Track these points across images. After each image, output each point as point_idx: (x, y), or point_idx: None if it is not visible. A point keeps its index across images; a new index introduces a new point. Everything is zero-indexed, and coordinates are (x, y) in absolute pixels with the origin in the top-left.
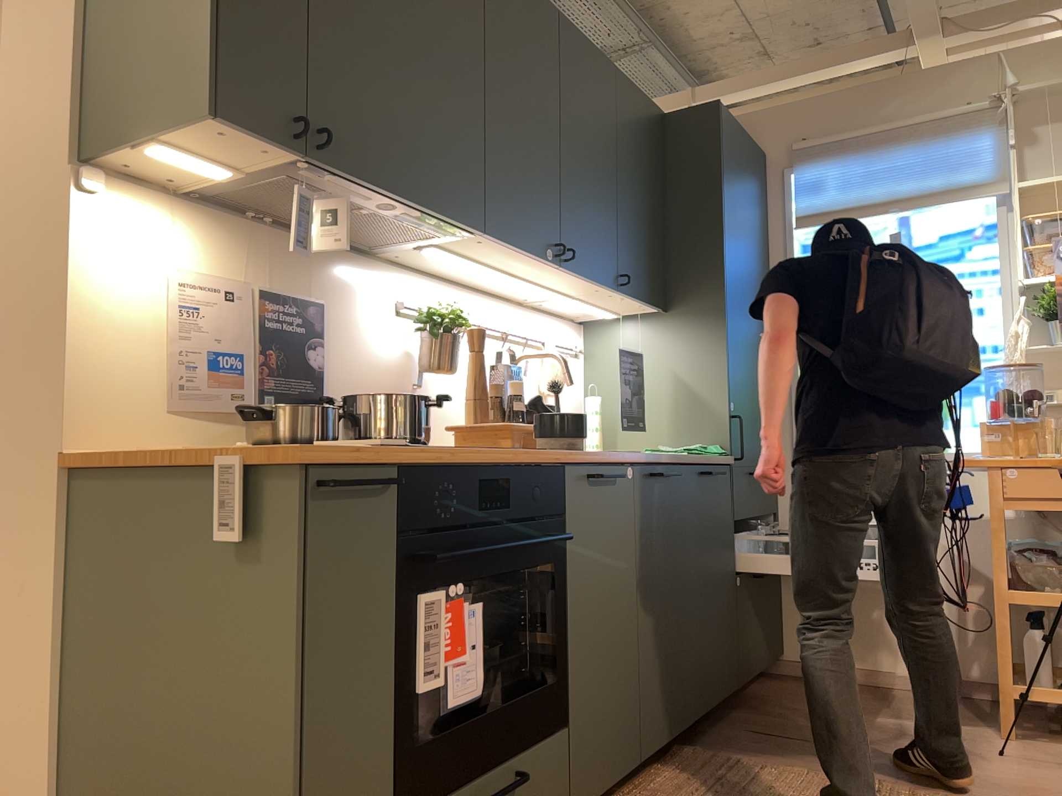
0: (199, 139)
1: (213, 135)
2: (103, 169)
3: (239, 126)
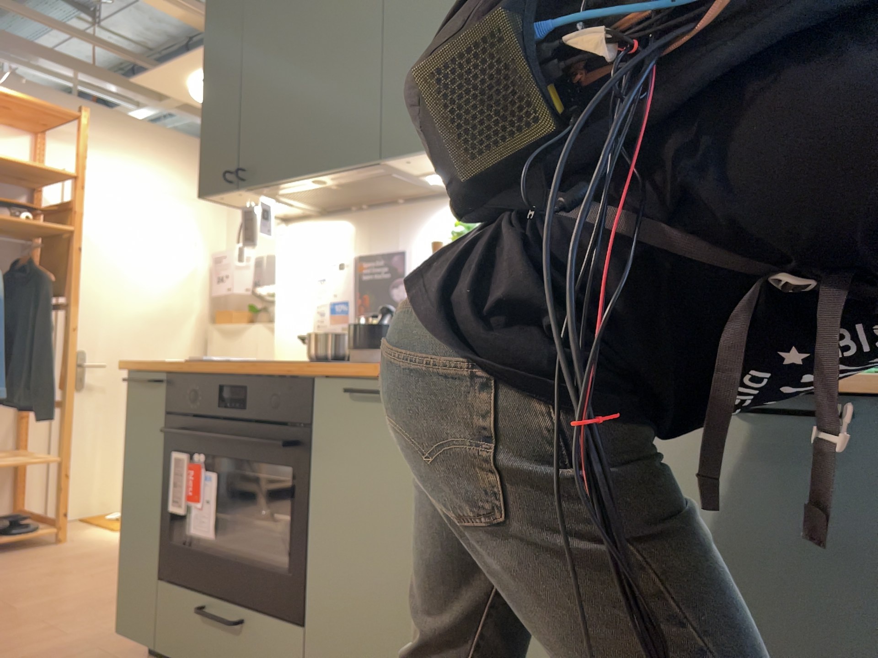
0: (233, 202)
1: (225, 200)
2: (290, 219)
3: (214, 194)
